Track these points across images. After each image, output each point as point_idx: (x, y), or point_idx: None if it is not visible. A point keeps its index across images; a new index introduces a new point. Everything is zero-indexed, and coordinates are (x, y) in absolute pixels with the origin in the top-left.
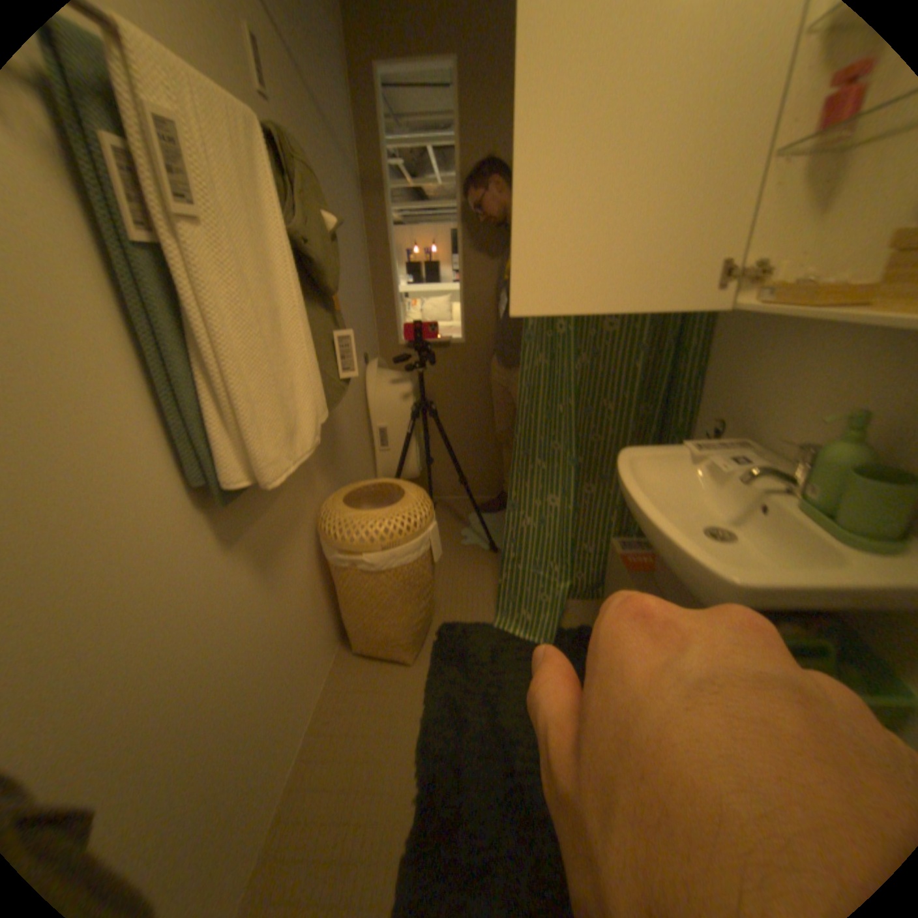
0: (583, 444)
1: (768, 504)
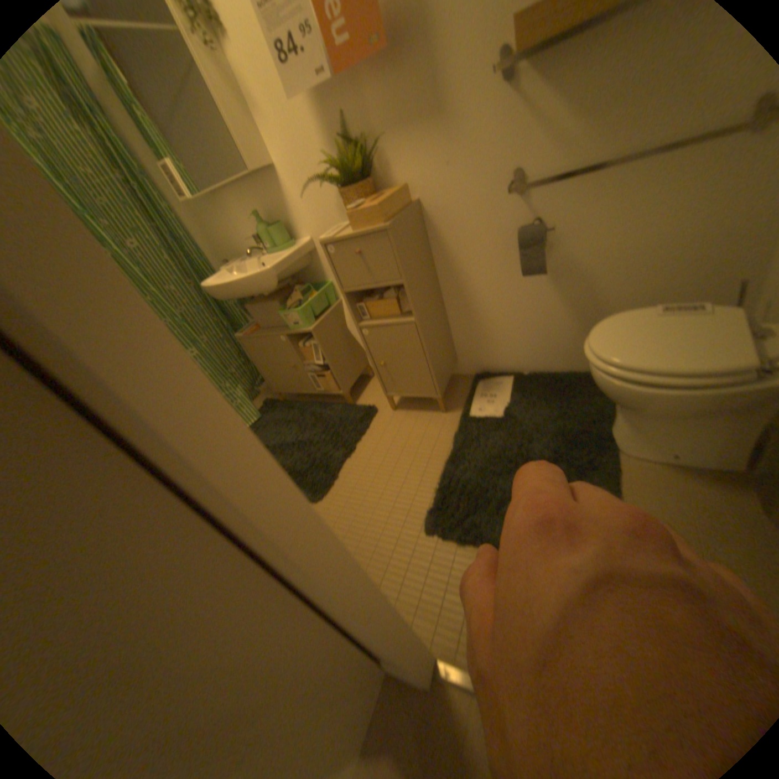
0: (179, 315)
1: (263, 262)
